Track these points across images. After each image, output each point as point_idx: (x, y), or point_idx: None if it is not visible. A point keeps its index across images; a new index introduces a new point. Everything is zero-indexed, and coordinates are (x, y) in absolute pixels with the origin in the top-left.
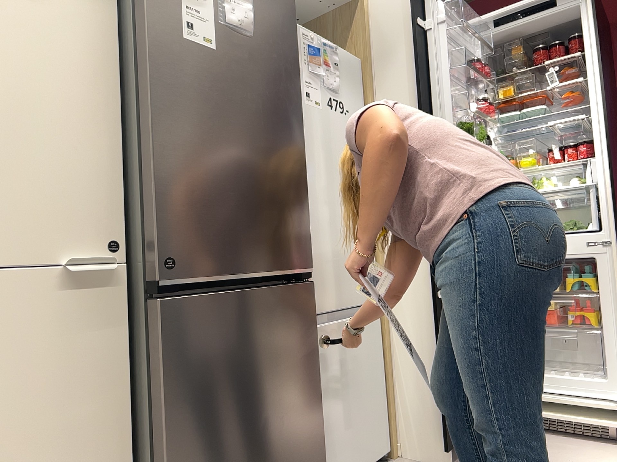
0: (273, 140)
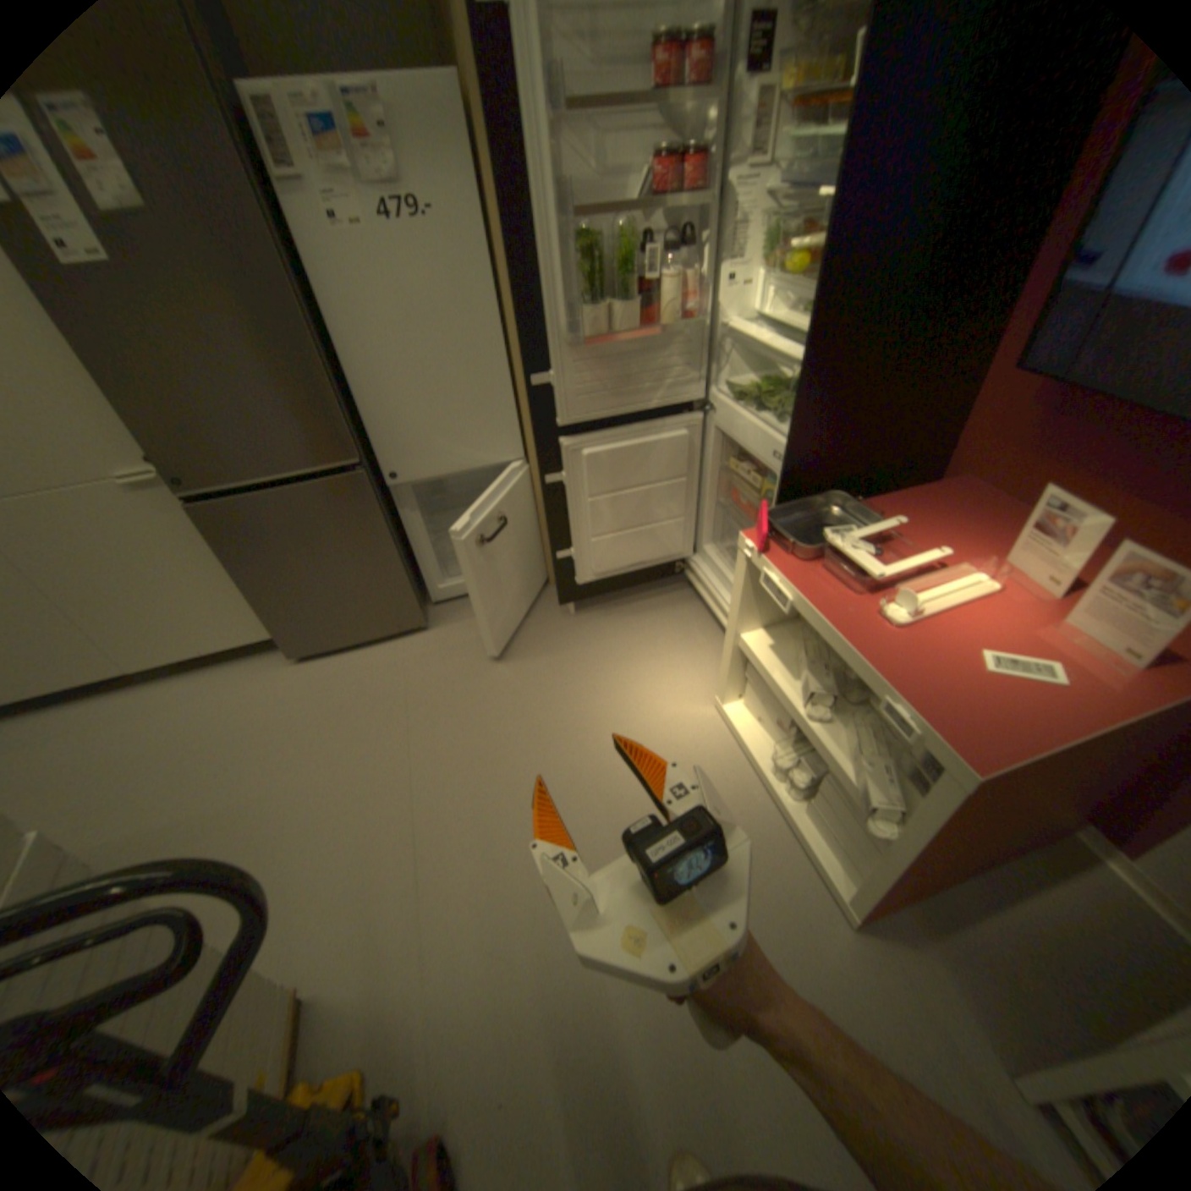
0: (249, 341)
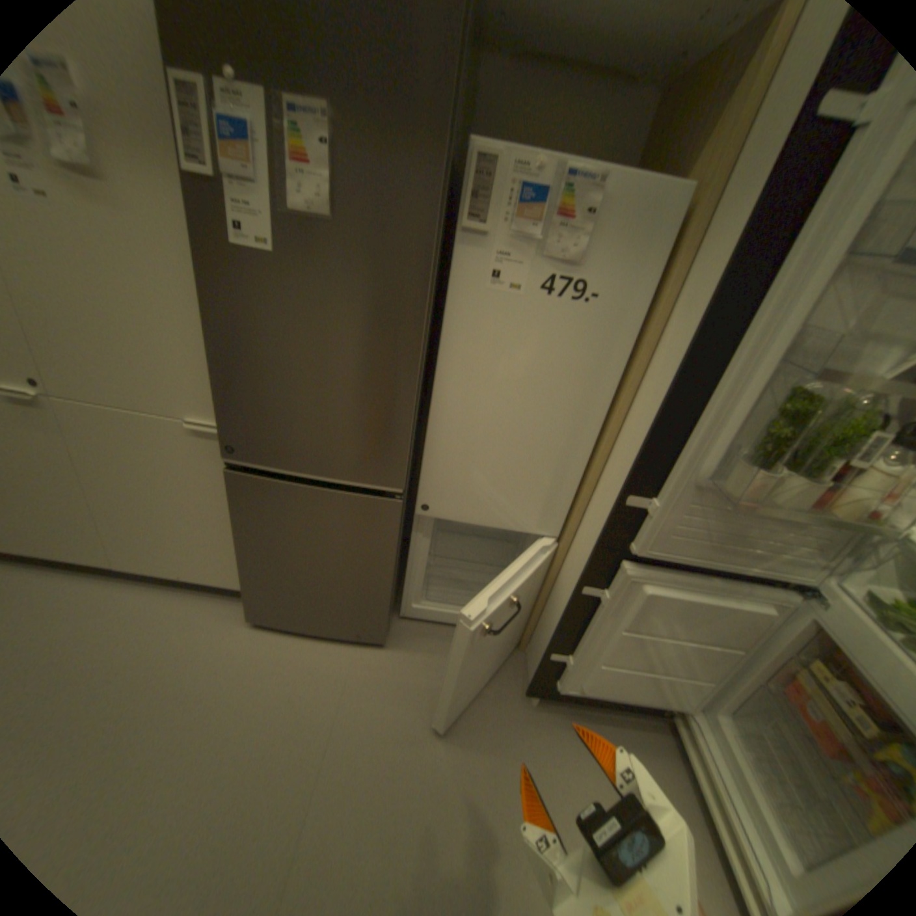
0: (359, 356)
